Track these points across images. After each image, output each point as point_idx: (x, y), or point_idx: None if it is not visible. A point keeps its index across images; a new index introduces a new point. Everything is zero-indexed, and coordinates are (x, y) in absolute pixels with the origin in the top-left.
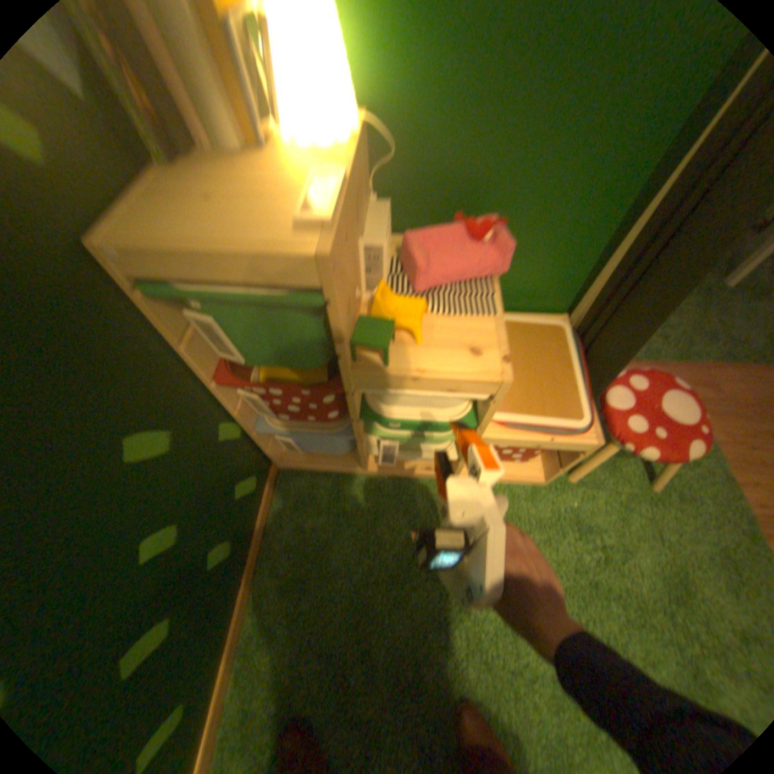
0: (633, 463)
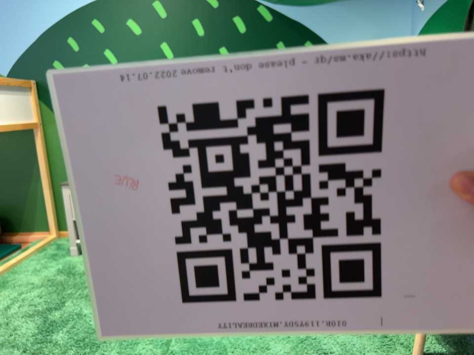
0: (440, 351)
